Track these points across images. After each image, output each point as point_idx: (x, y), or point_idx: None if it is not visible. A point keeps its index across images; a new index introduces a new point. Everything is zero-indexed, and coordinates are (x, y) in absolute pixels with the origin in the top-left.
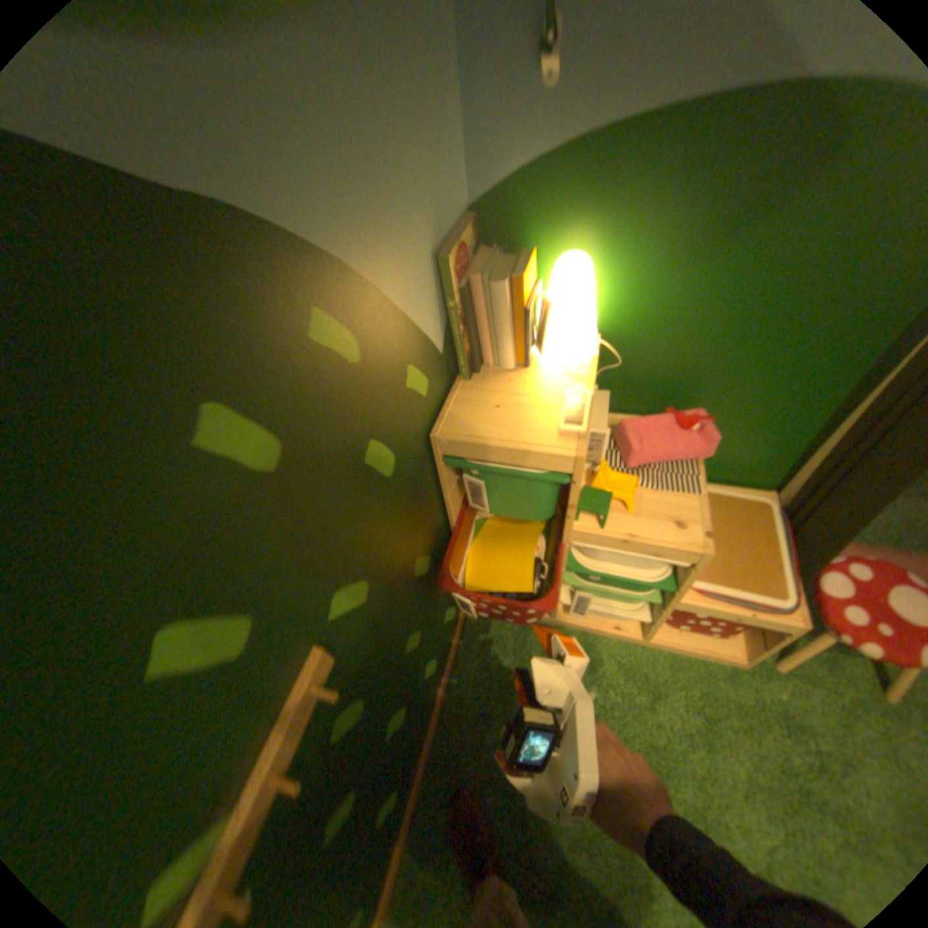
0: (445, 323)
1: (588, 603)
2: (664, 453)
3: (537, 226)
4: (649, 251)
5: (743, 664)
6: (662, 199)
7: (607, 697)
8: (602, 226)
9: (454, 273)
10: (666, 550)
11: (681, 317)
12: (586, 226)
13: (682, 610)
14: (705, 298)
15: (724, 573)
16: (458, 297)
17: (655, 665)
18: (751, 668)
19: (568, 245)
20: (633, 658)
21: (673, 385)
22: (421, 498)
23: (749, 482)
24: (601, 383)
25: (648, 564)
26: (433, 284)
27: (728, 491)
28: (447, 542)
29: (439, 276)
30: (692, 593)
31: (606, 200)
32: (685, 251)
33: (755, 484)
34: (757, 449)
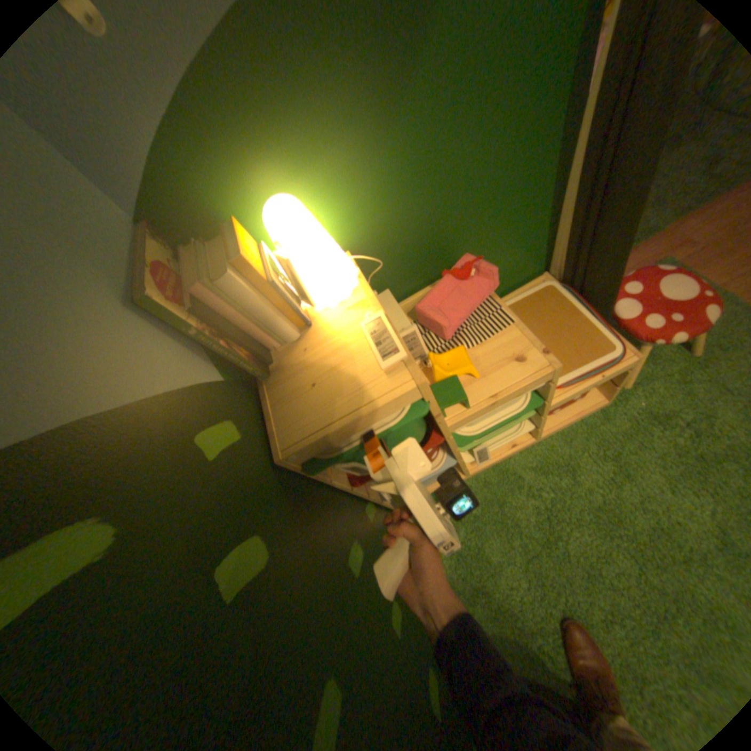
0: (201, 349)
1: (485, 448)
2: (465, 308)
3: (217, 192)
4: (336, 150)
5: (604, 402)
6: (313, 92)
7: (543, 499)
8: (278, 153)
9: (165, 301)
10: (520, 381)
11: (401, 191)
12: (262, 163)
13: (552, 405)
14: (409, 162)
15: (562, 360)
16: (192, 319)
17: (554, 448)
18: (609, 400)
19: (260, 191)
20: (537, 456)
21: (430, 248)
22: (311, 518)
23: (524, 277)
24: (376, 285)
25: (513, 399)
26: (152, 330)
27: (517, 295)
28: (357, 504)
29: (152, 315)
30: (553, 391)
31: (262, 125)
32: (367, 131)
33: (528, 275)
34: (516, 251)
